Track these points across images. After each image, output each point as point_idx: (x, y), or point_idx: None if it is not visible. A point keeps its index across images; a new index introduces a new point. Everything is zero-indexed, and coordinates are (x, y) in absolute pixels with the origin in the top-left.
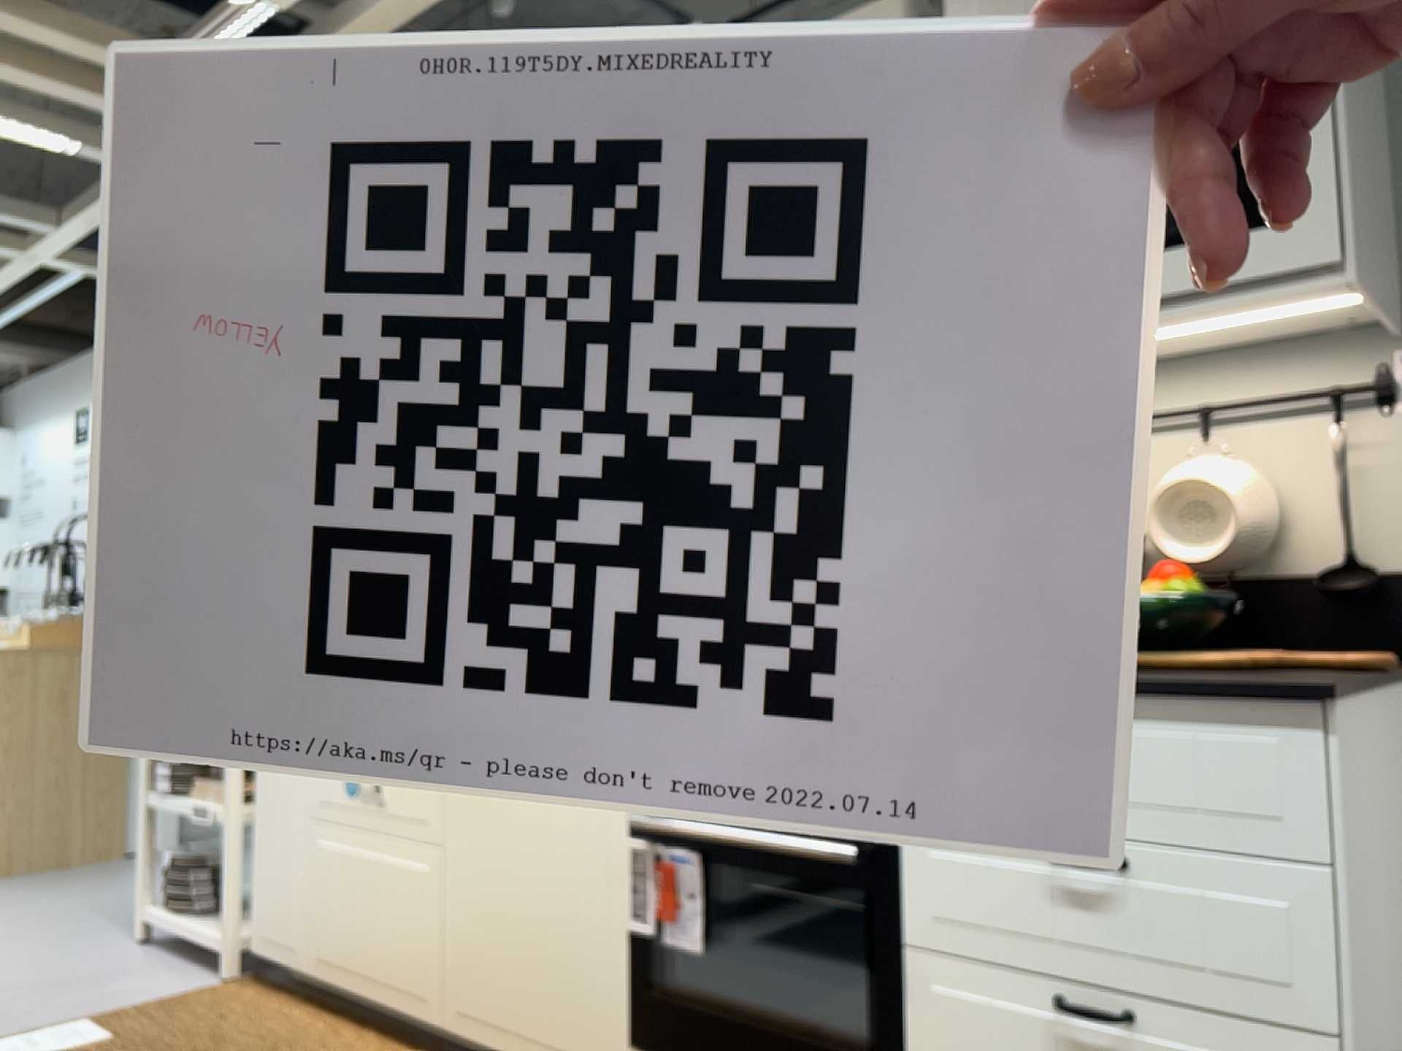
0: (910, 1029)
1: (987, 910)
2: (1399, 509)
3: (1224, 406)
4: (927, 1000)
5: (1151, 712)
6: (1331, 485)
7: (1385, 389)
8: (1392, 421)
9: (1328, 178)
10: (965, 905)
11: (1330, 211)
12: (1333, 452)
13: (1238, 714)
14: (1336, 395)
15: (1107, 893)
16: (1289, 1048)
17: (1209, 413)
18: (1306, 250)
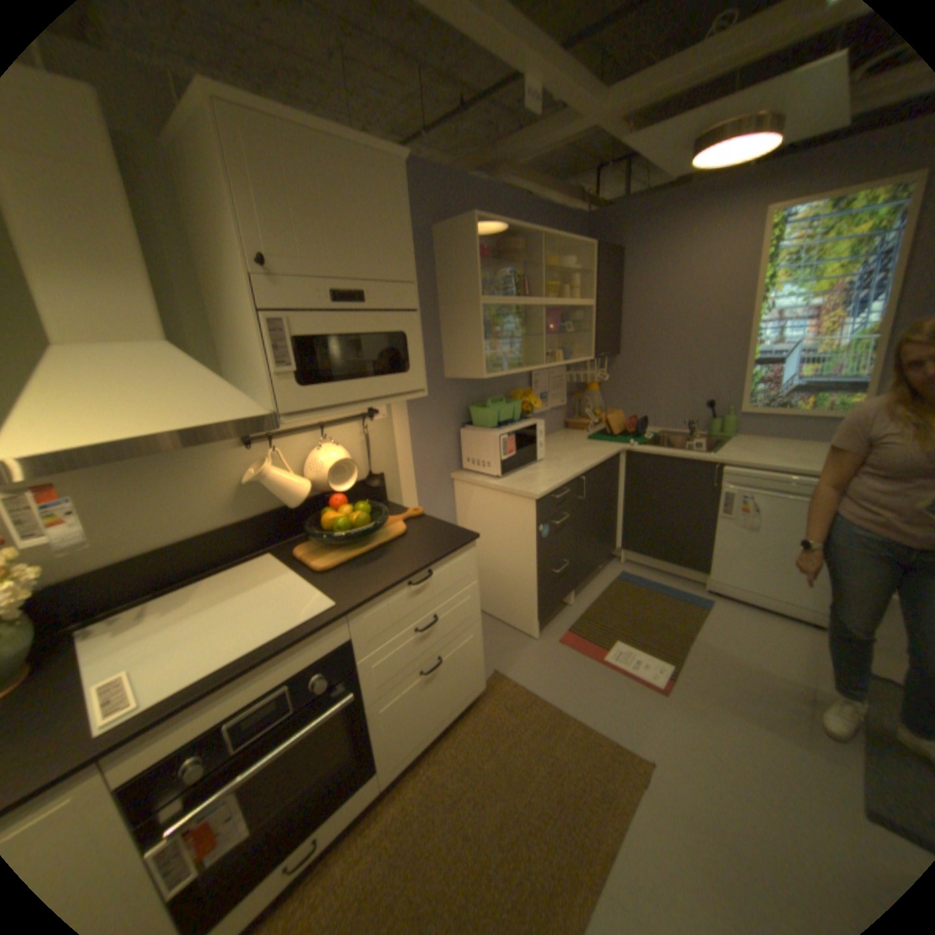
0: (369, 737)
1: (395, 668)
2: (378, 453)
3: (329, 423)
4: (376, 719)
5: (437, 565)
6: (365, 449)
7: (374, 413)
8: (373, 423)
9: (420, 358)
10: (387, 674)
11: (421, 370)
12: (363, 437)
13: (457, 553)
14: (362, 416)
15: (430, 629)
16: (469, 631)
17: (321, 425)
18: (416, 384)
